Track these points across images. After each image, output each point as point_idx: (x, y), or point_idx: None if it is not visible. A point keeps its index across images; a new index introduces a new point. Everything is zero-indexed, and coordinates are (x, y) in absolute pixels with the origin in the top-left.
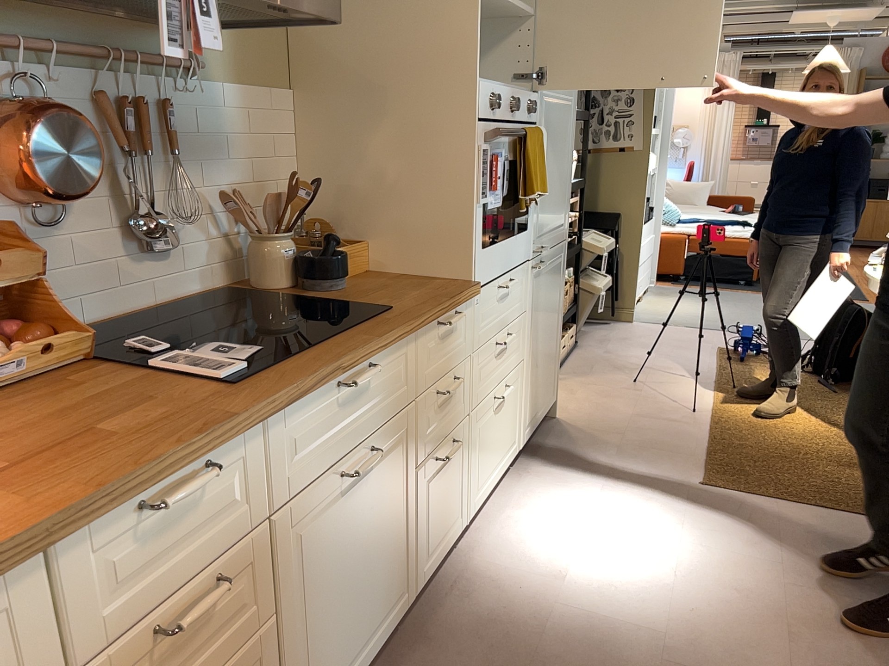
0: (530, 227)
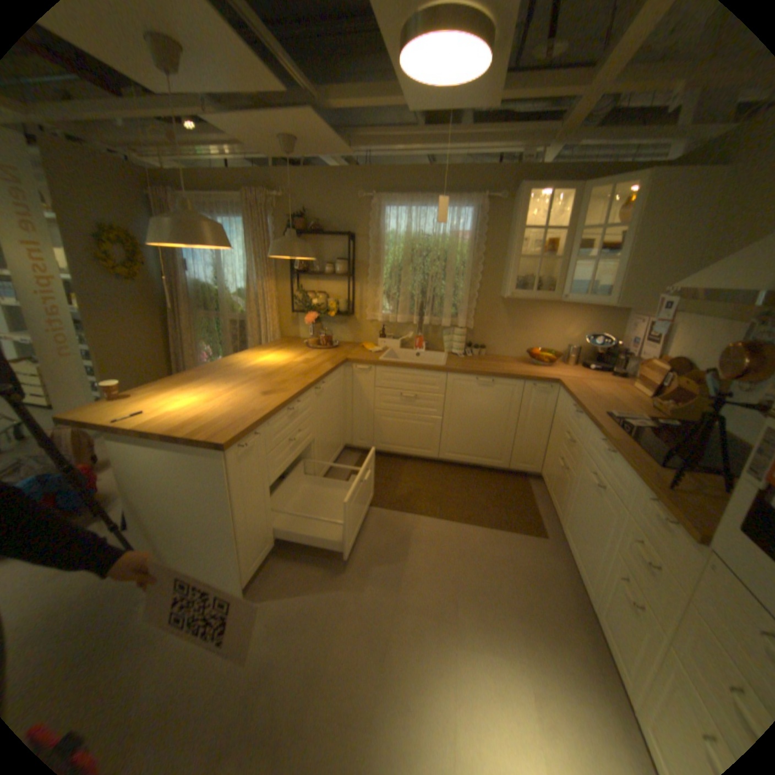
0: None
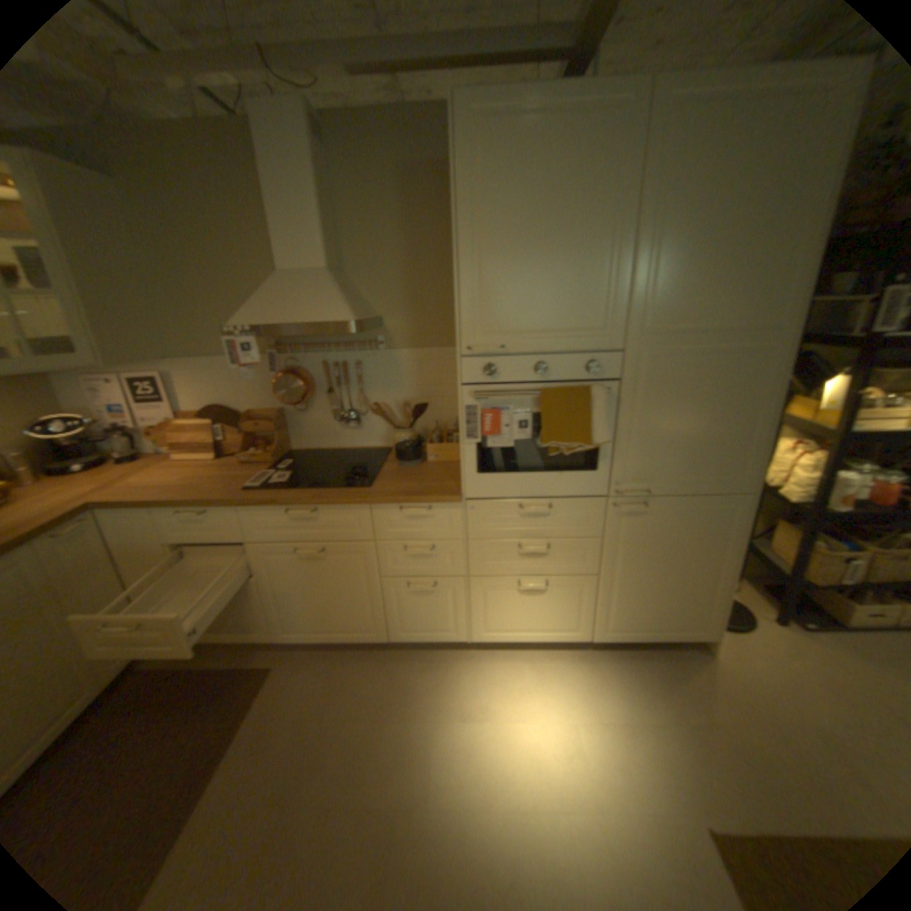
0: (603, 469)
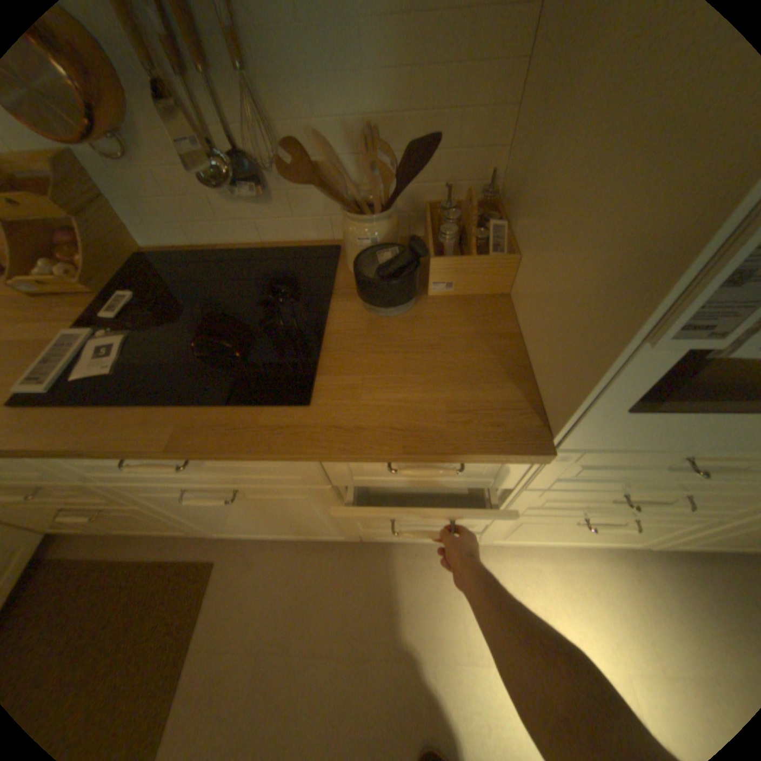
0: None
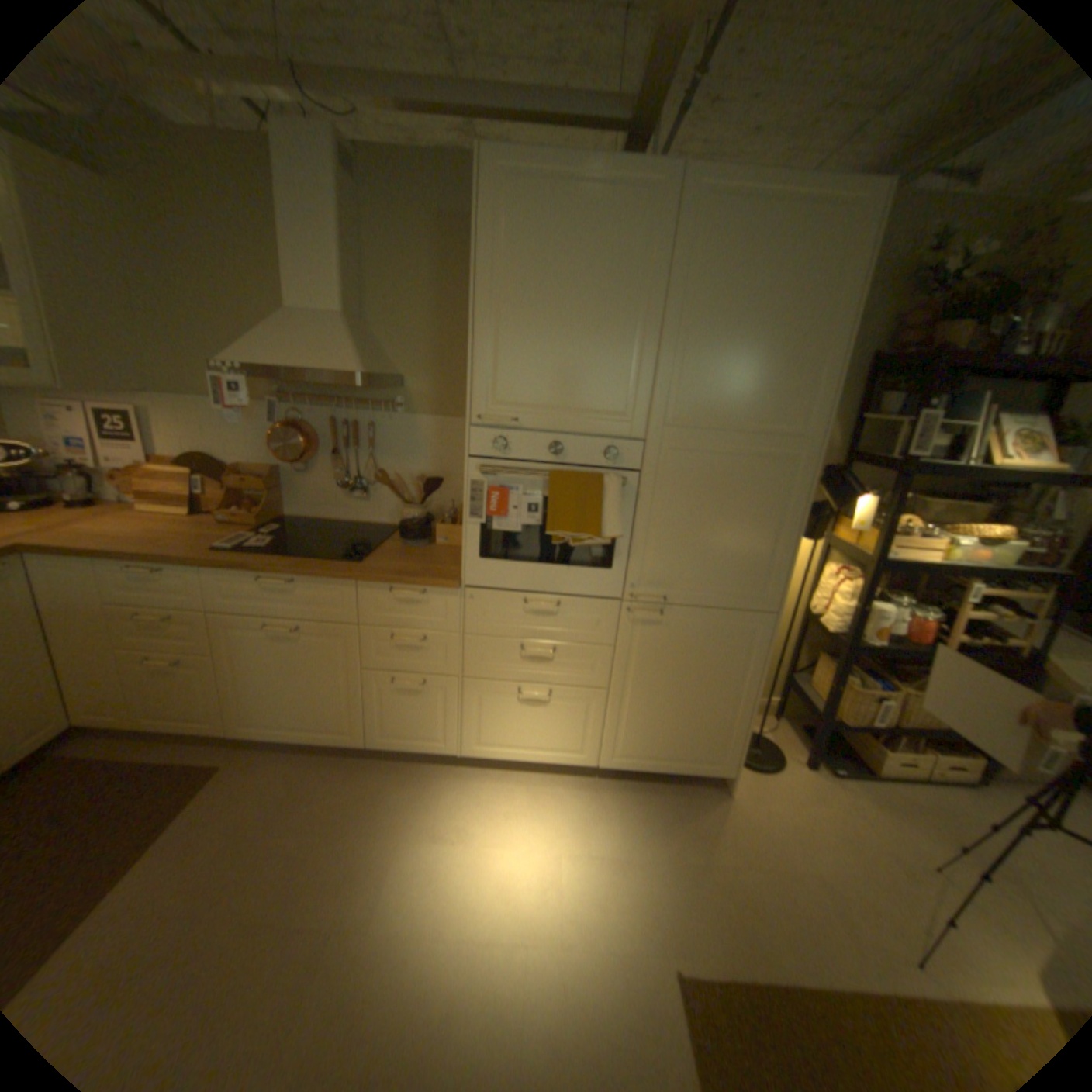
0: (617, 568)
